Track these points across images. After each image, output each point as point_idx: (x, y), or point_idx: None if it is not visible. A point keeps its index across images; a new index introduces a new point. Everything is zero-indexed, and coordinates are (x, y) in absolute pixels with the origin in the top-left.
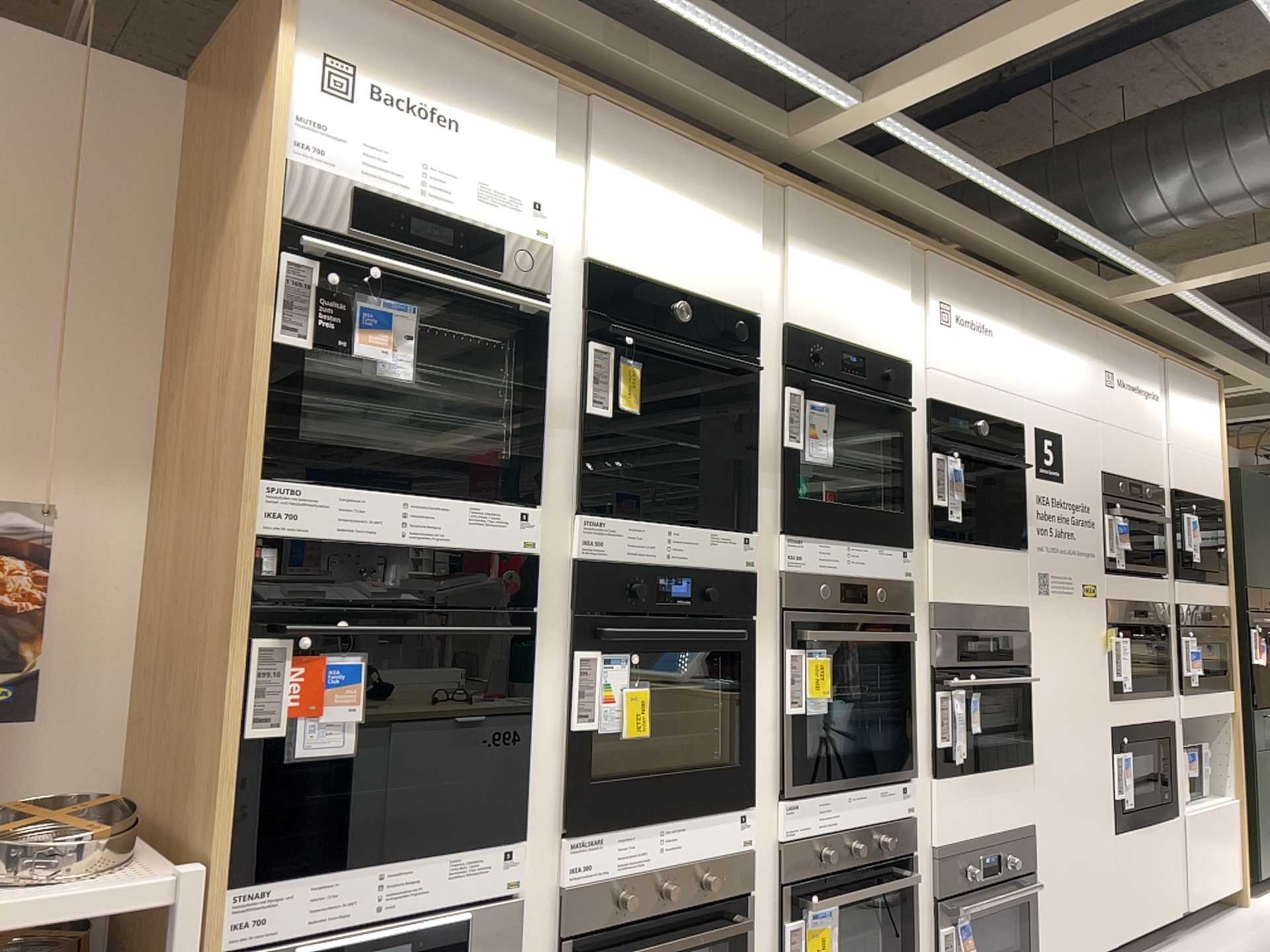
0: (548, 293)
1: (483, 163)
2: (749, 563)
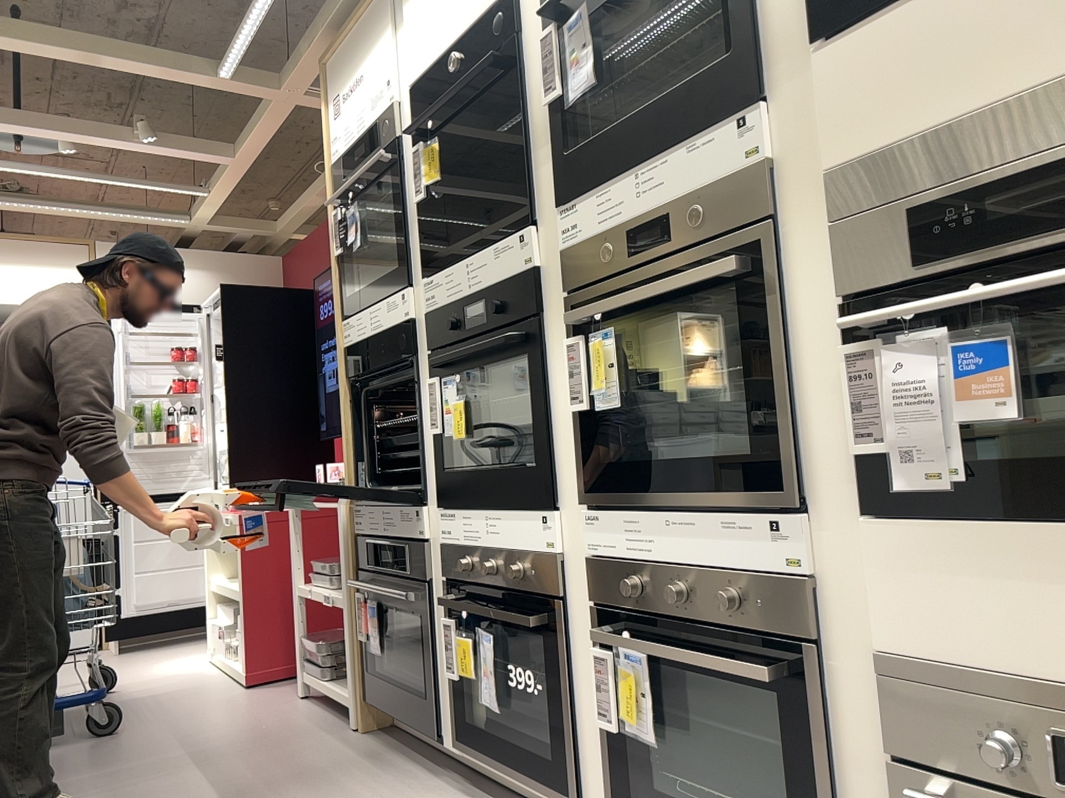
0: (392, 134)
1: (366, 83)
2: (530, 260)
